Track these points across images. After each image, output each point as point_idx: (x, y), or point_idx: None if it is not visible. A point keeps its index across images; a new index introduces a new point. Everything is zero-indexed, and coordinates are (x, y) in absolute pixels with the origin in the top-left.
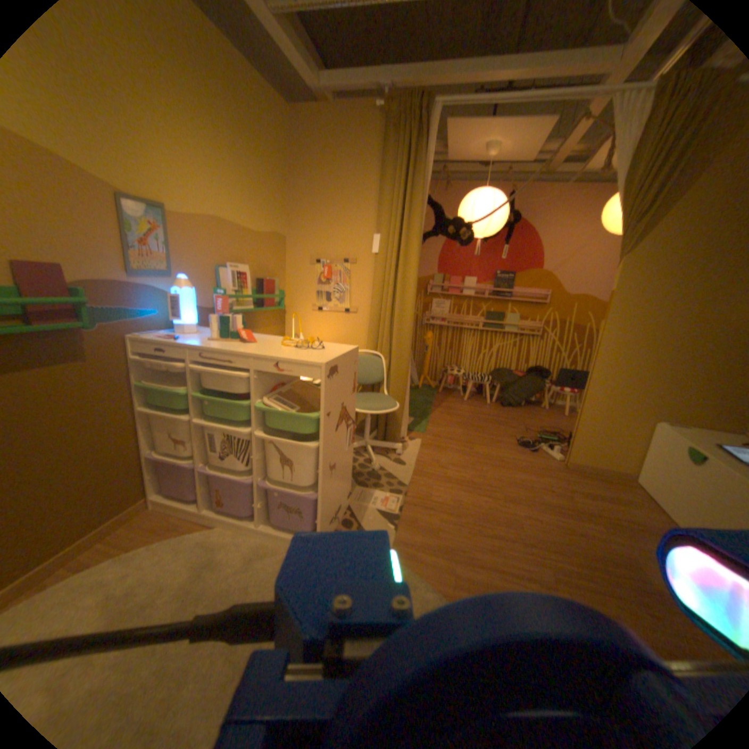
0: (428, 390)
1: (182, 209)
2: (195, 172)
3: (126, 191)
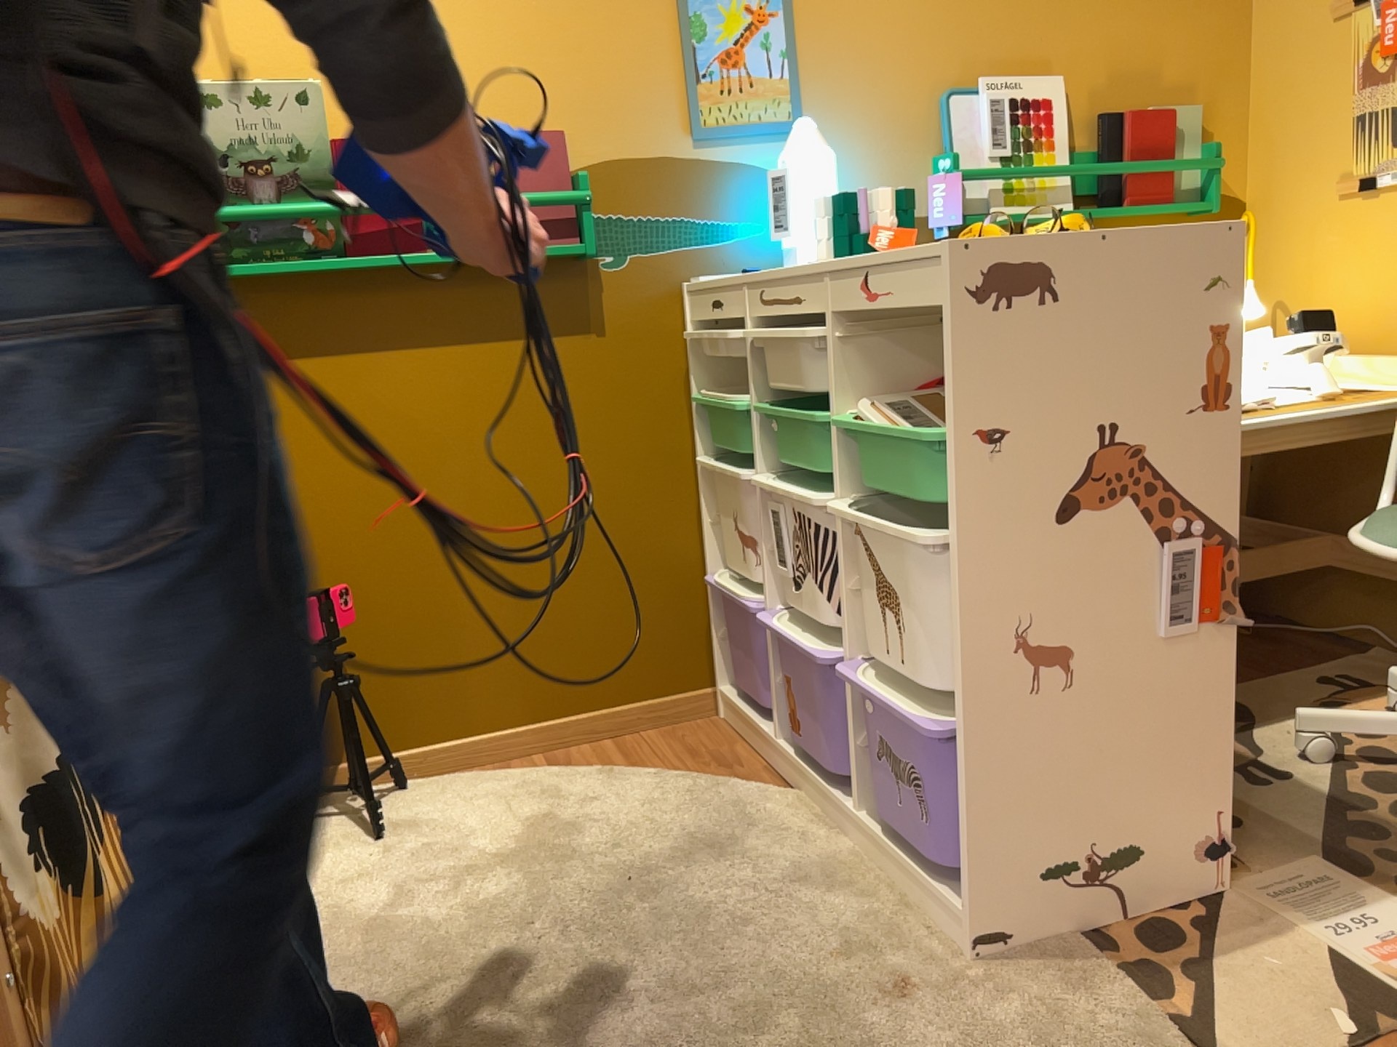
0: None
1: None
2: None
3: None
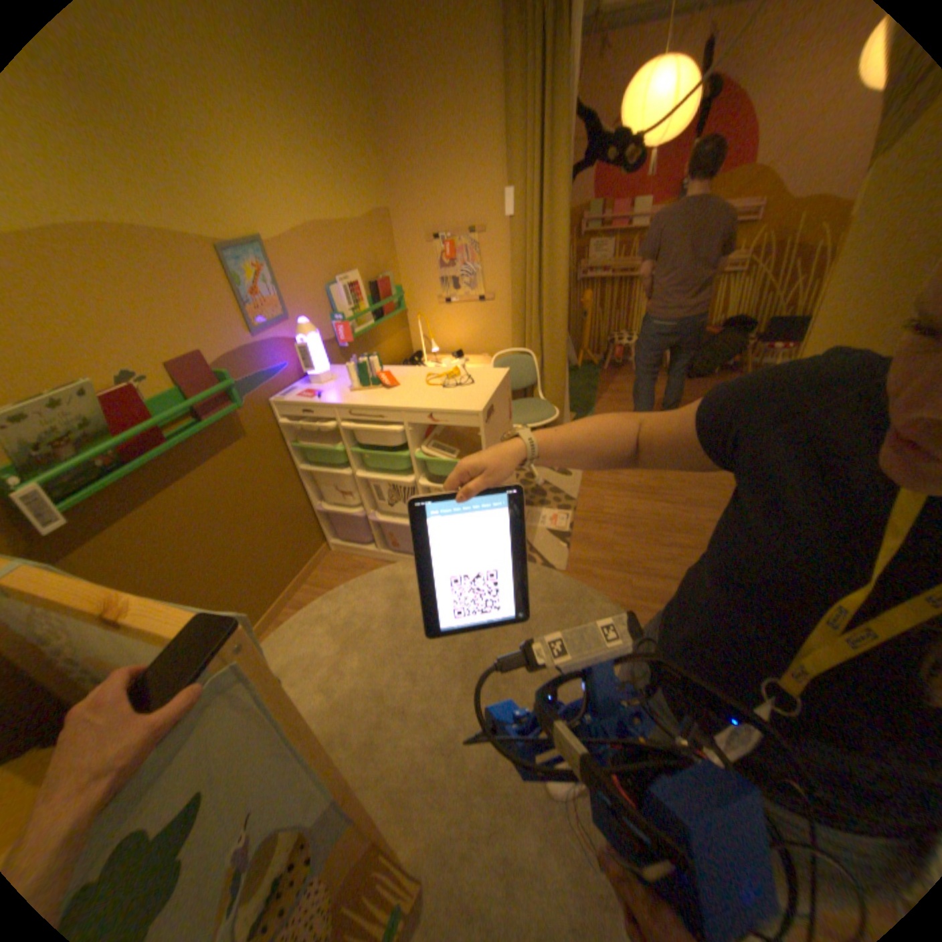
0: (590, 368)
1: (275, 230)
2: (275, 173)
3: (220, 238)
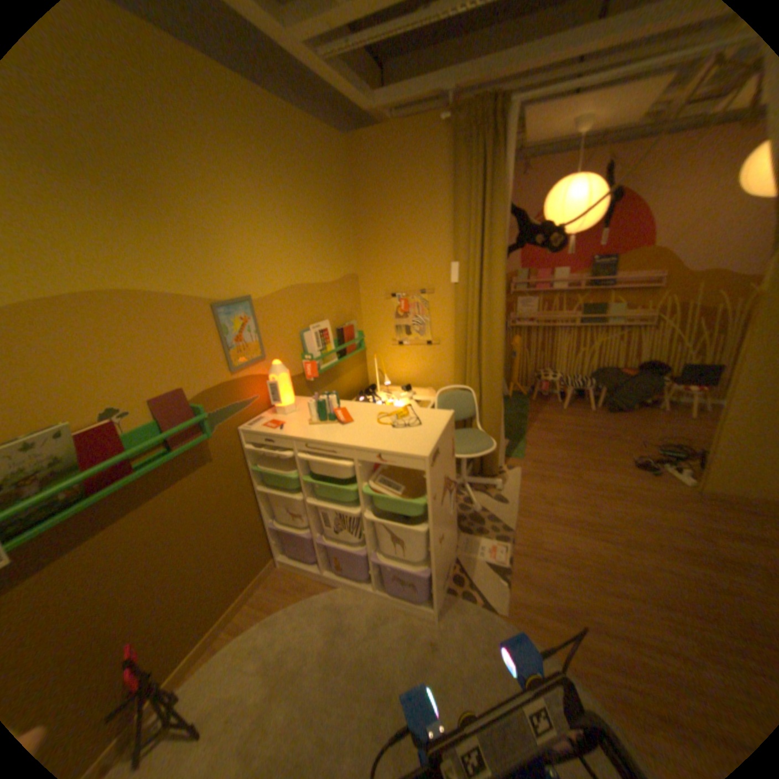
0: (520, 398)
1: (265, 292)
2: (271, 251)
3: (218, 299)
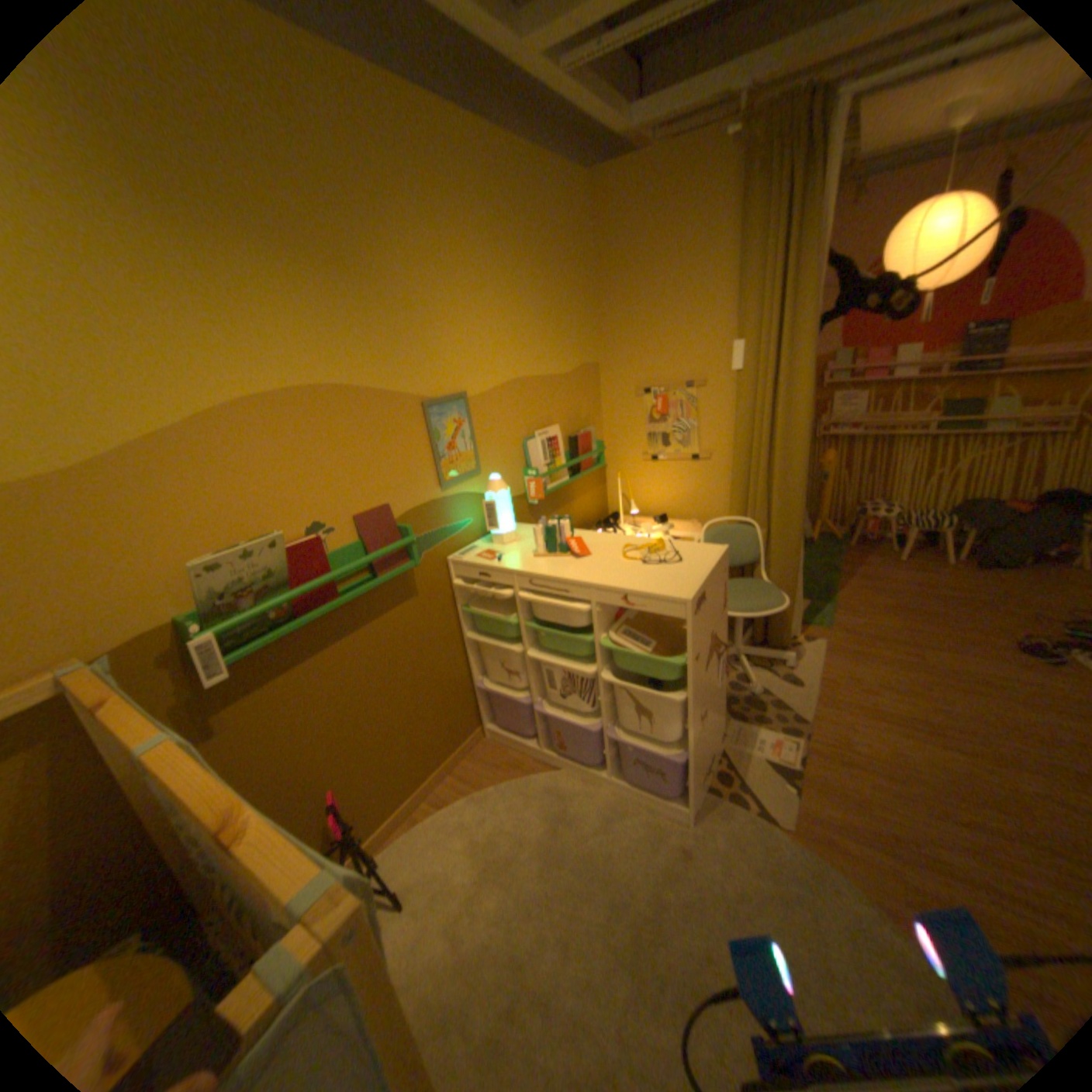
0: (831, 543)
1: (482, 387)
2: (490, 334)
3: (429, 396)
